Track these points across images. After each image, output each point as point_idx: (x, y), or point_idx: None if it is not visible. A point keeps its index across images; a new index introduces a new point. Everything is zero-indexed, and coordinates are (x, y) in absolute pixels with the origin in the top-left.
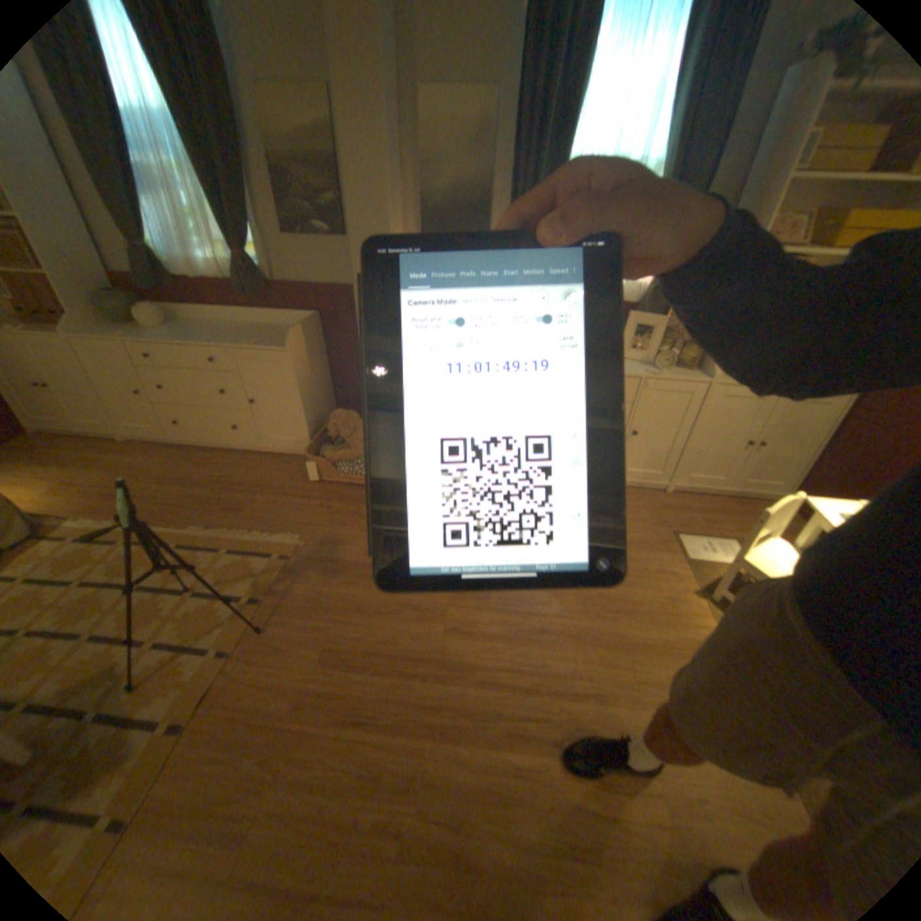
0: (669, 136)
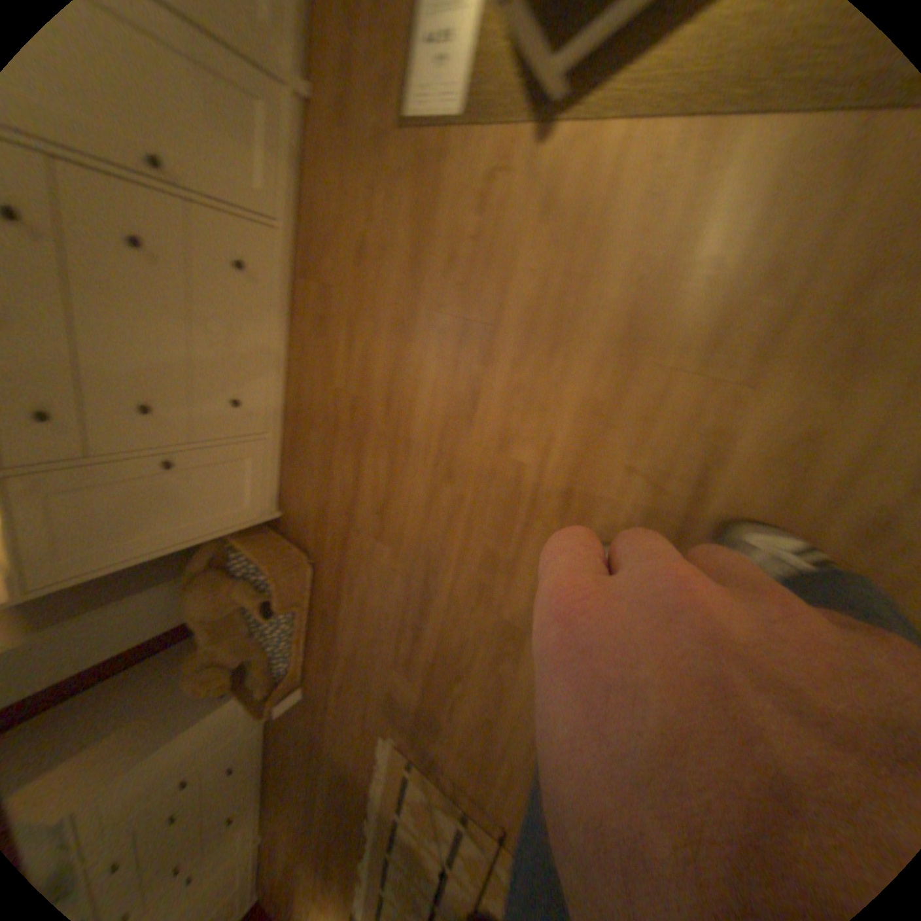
0: None
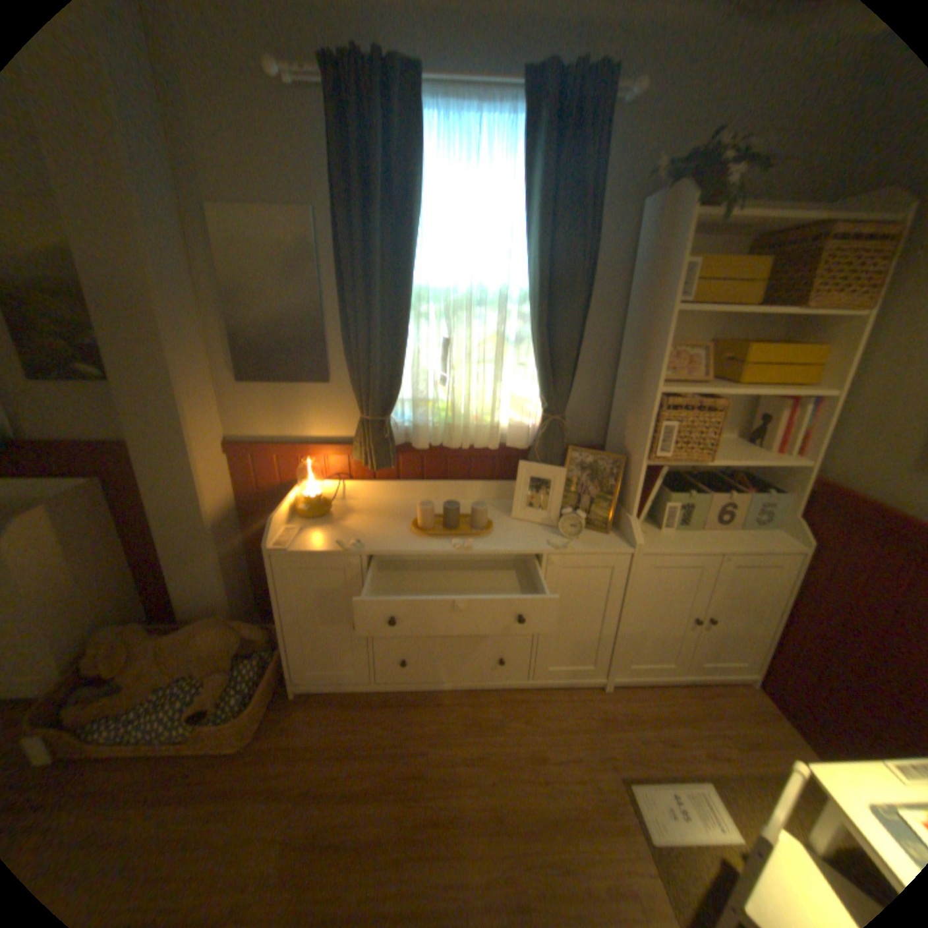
0: (531, 263)
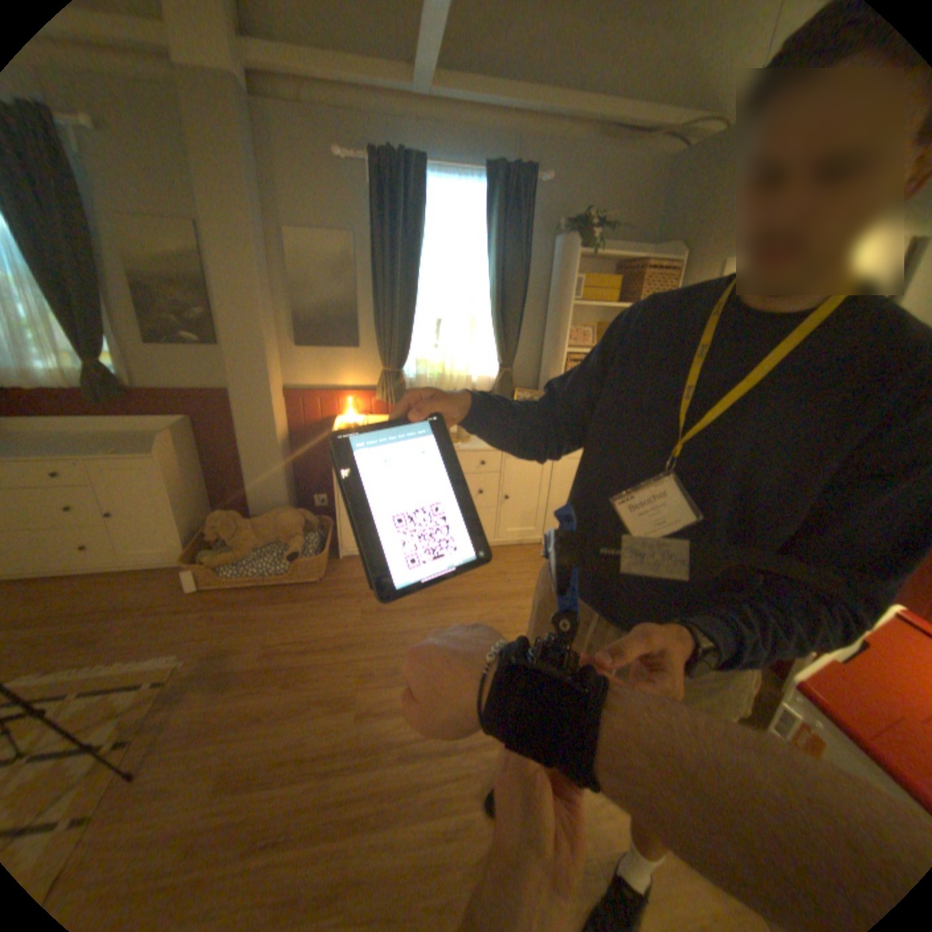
0: (489, 274)
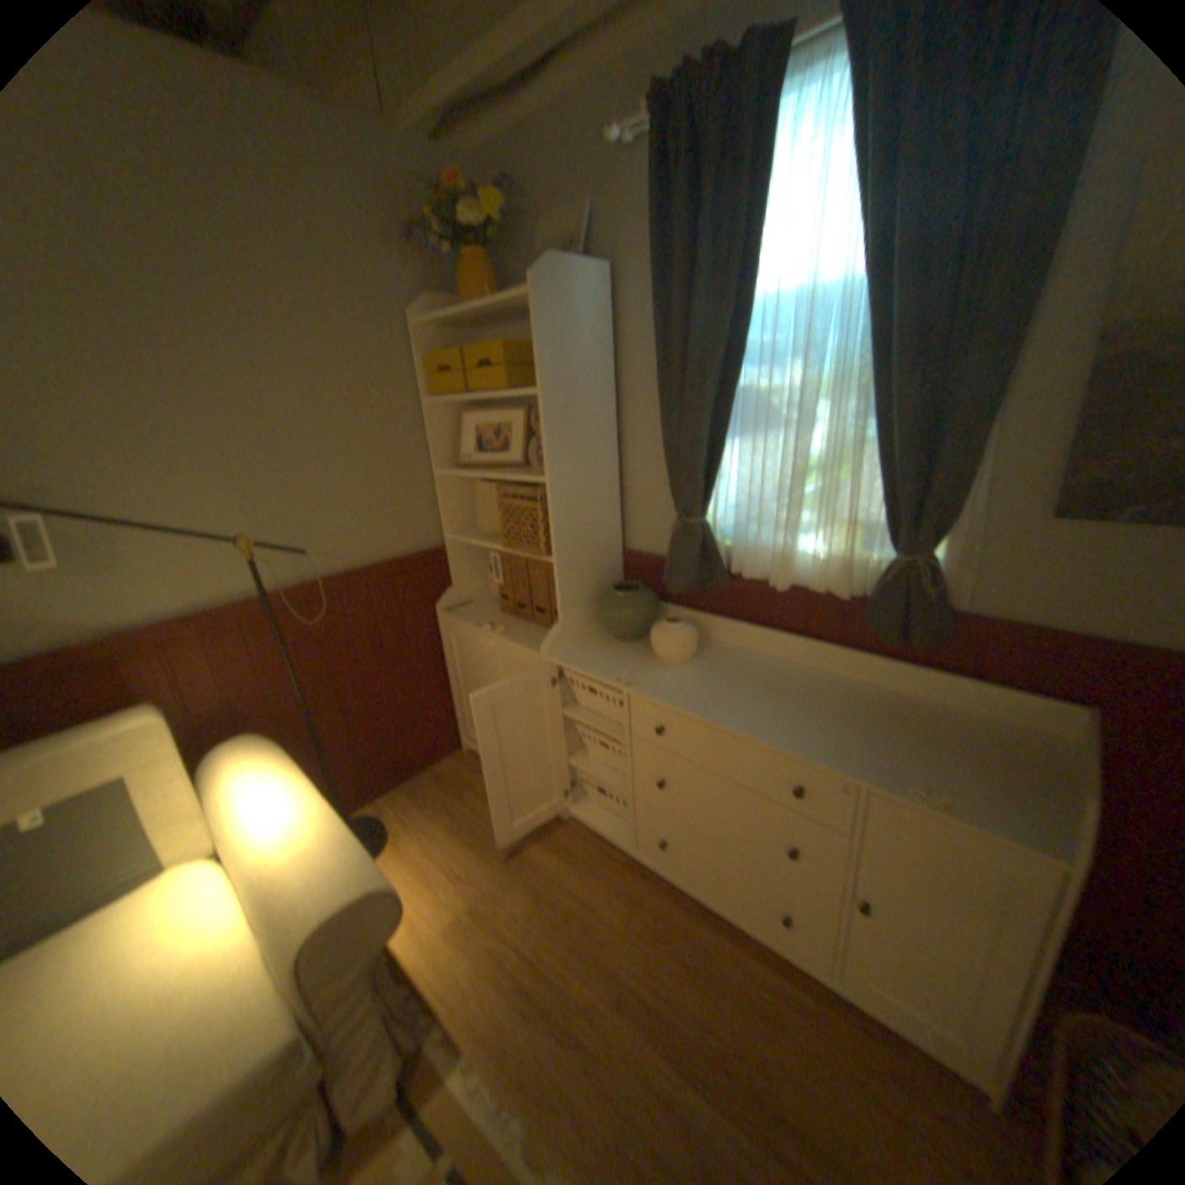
0: None
